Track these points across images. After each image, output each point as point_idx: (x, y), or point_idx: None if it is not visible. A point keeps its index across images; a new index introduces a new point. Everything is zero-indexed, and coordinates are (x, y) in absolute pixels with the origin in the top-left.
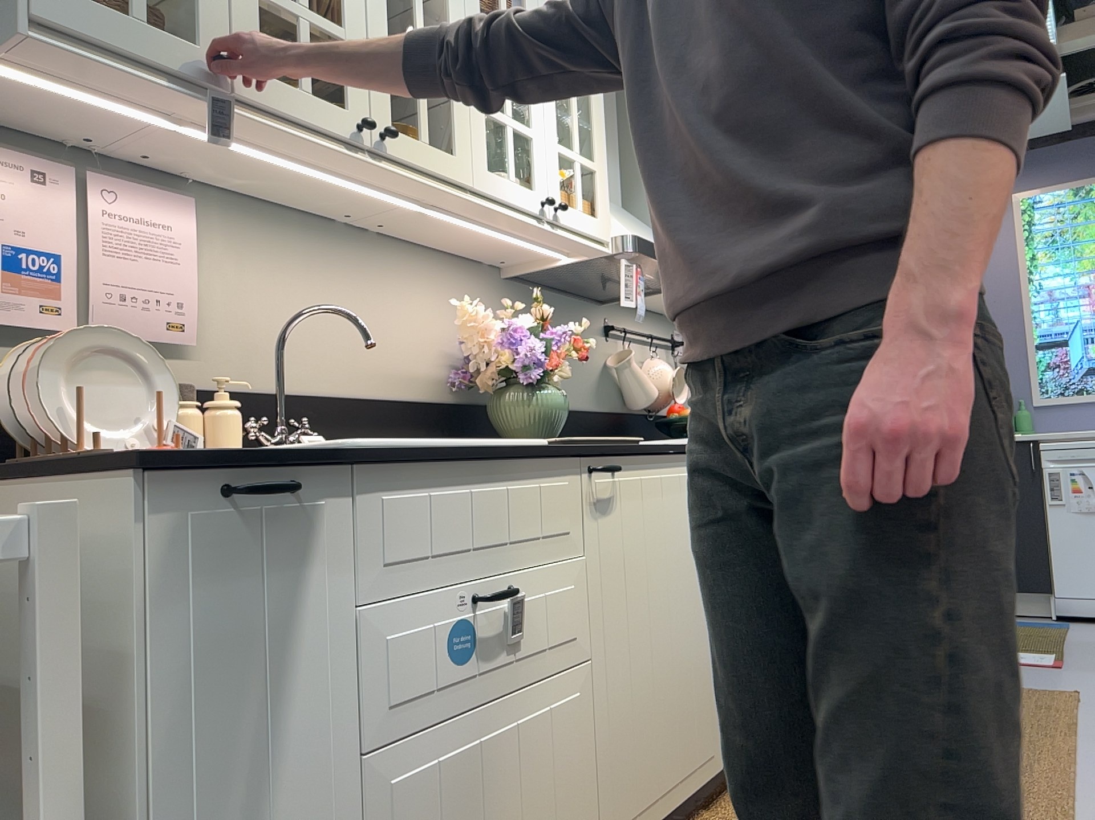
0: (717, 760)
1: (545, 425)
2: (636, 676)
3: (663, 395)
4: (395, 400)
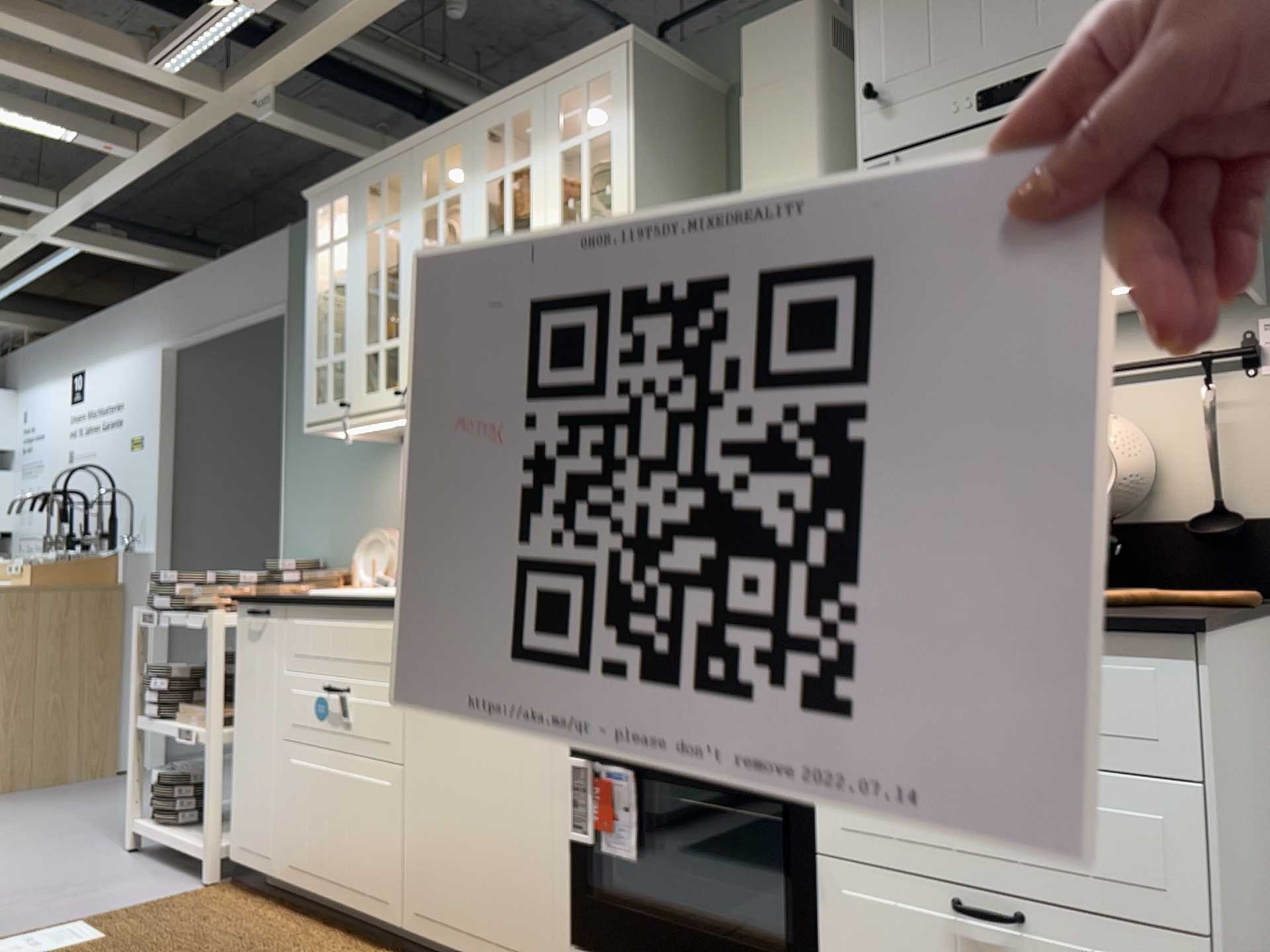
0: None
1: None
2: (444, 806)
3: None
4: None
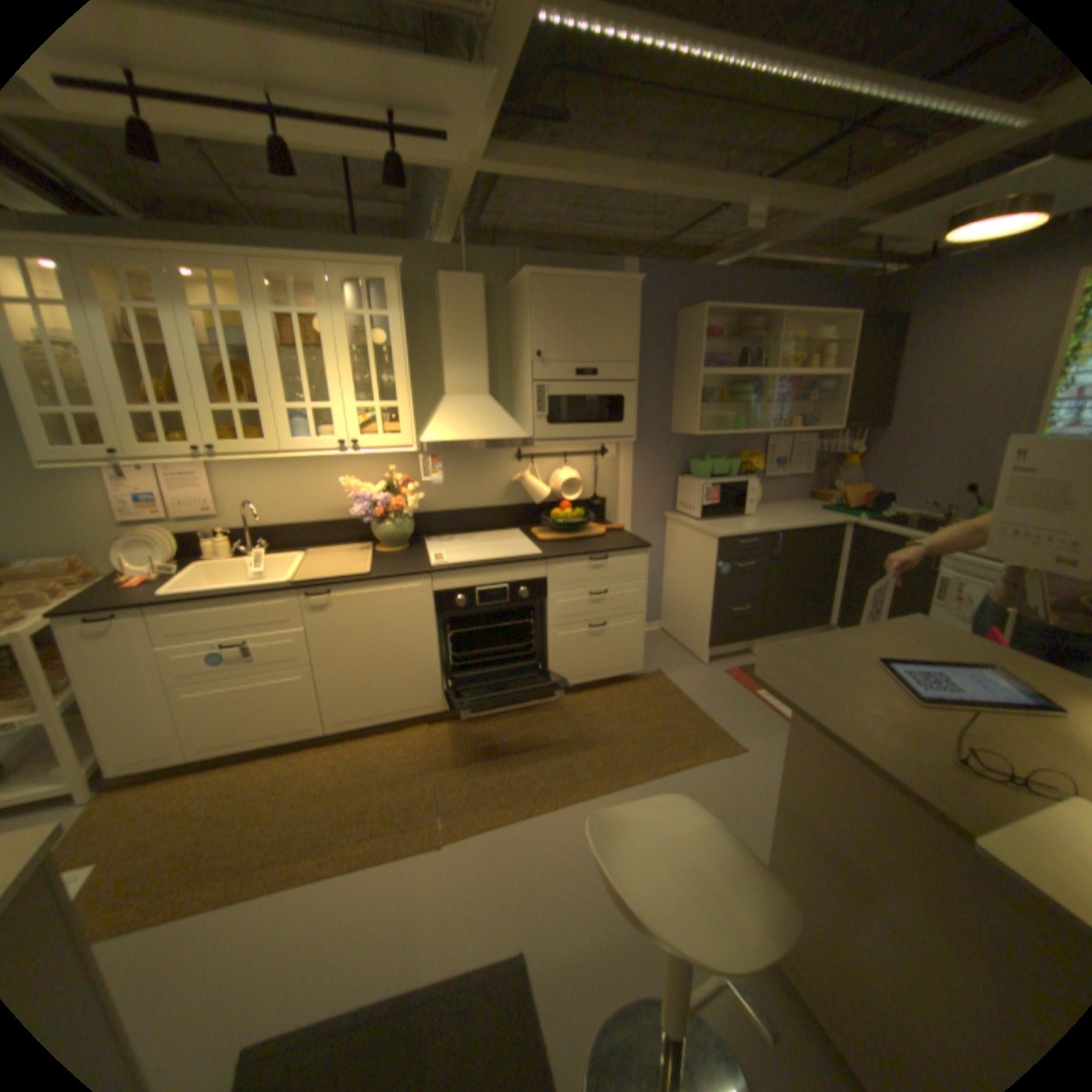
0: (438, 708)
1: (392, 539)
2: (353, 673)
3: (560, 495)
4: (332, 521)
